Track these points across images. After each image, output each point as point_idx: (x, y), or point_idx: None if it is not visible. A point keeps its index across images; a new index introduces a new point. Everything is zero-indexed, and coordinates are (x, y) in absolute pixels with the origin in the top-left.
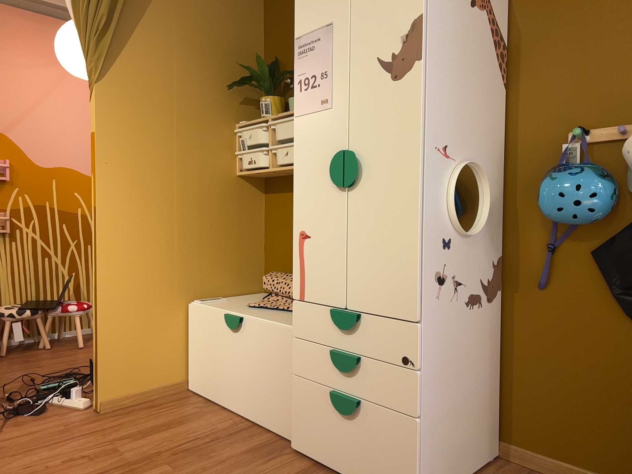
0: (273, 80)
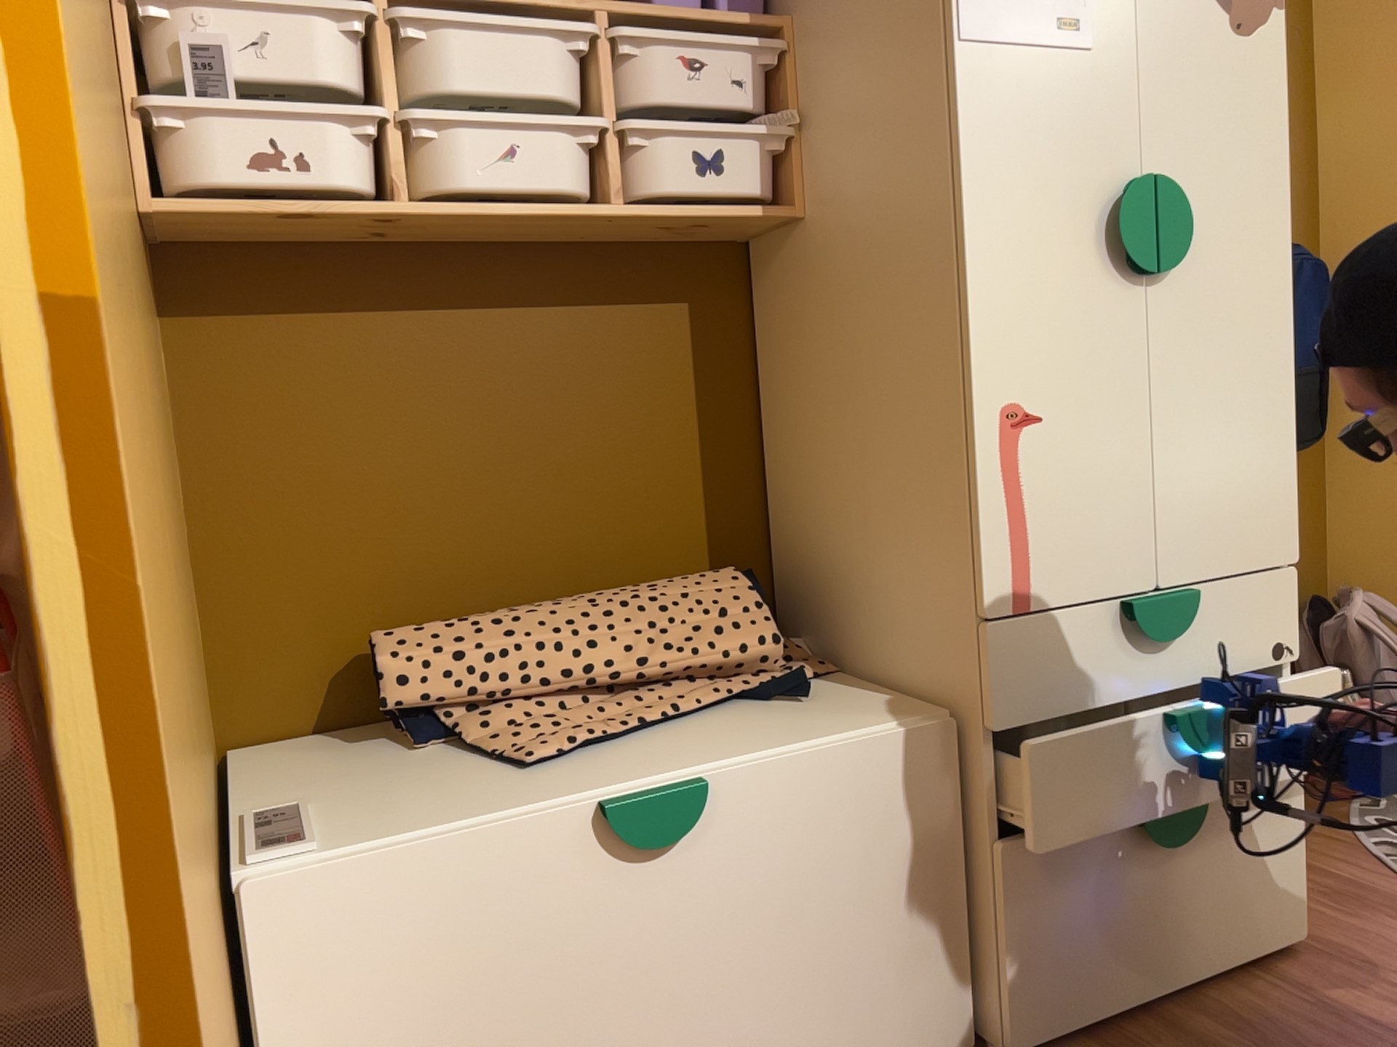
0: None
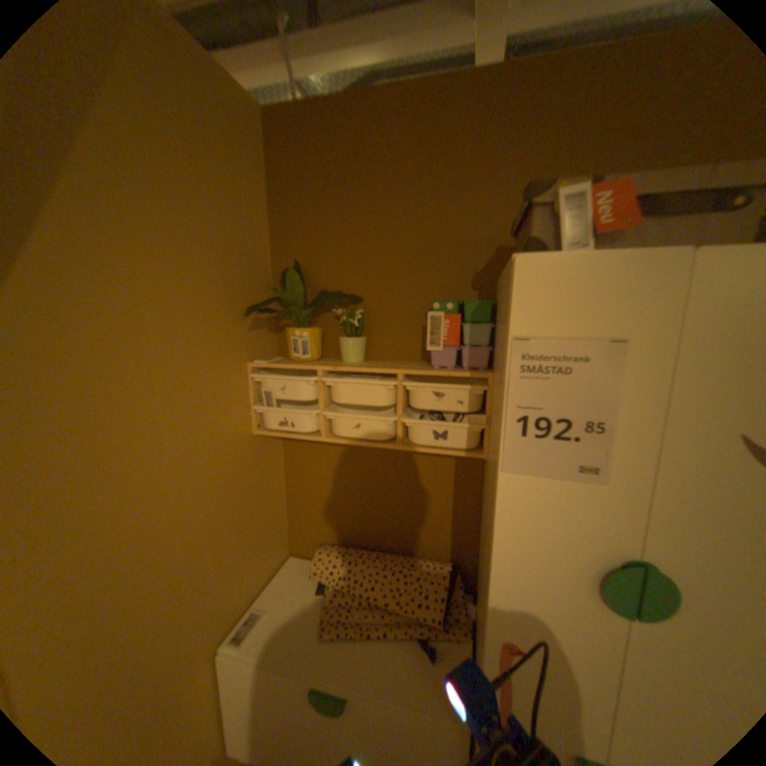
0: (307, 301)
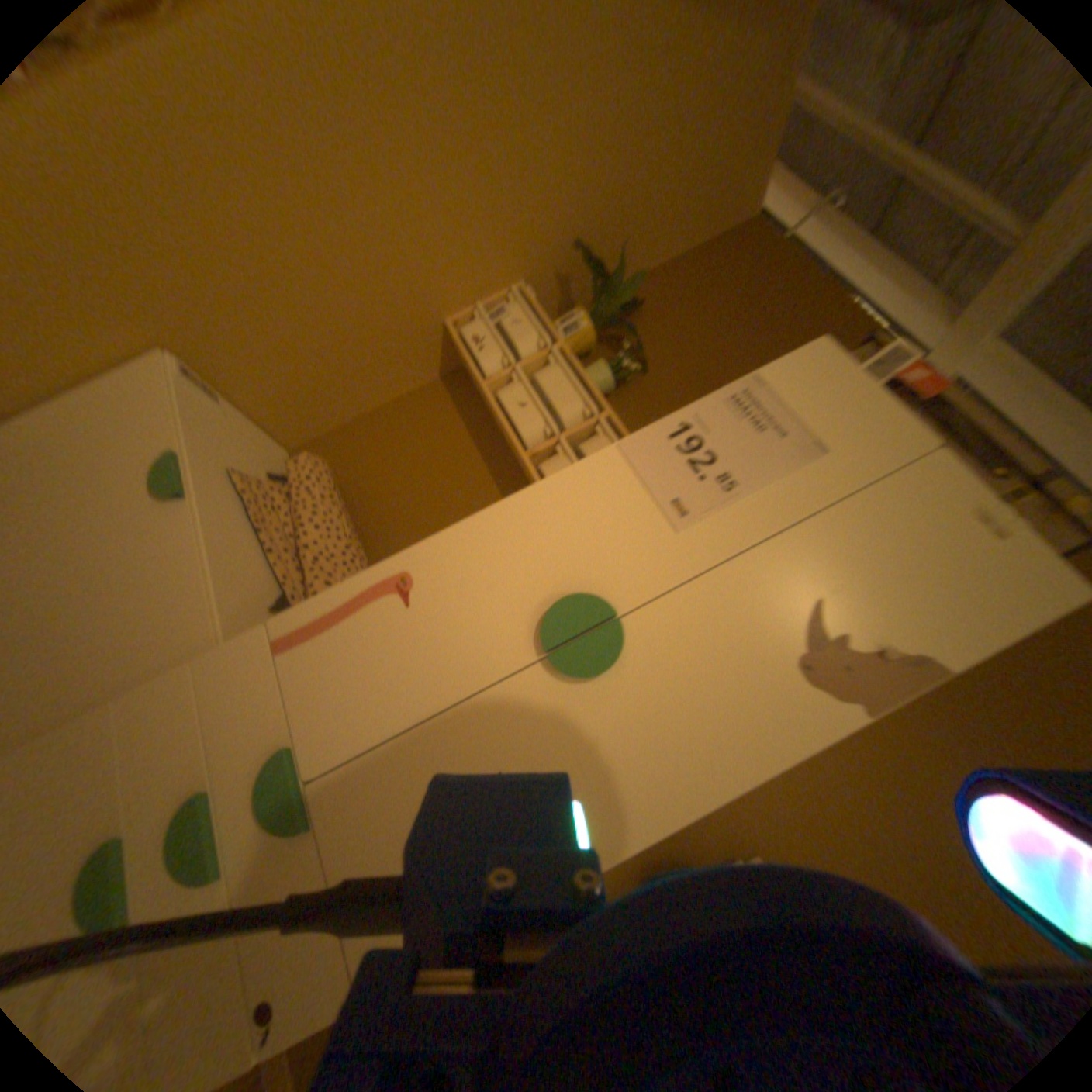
0: (612, 321)
